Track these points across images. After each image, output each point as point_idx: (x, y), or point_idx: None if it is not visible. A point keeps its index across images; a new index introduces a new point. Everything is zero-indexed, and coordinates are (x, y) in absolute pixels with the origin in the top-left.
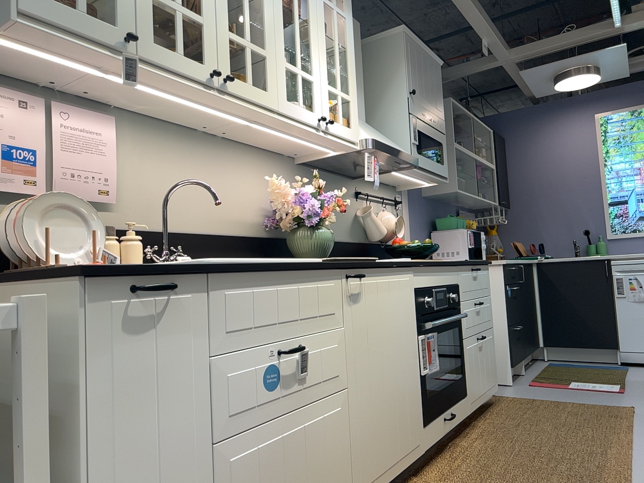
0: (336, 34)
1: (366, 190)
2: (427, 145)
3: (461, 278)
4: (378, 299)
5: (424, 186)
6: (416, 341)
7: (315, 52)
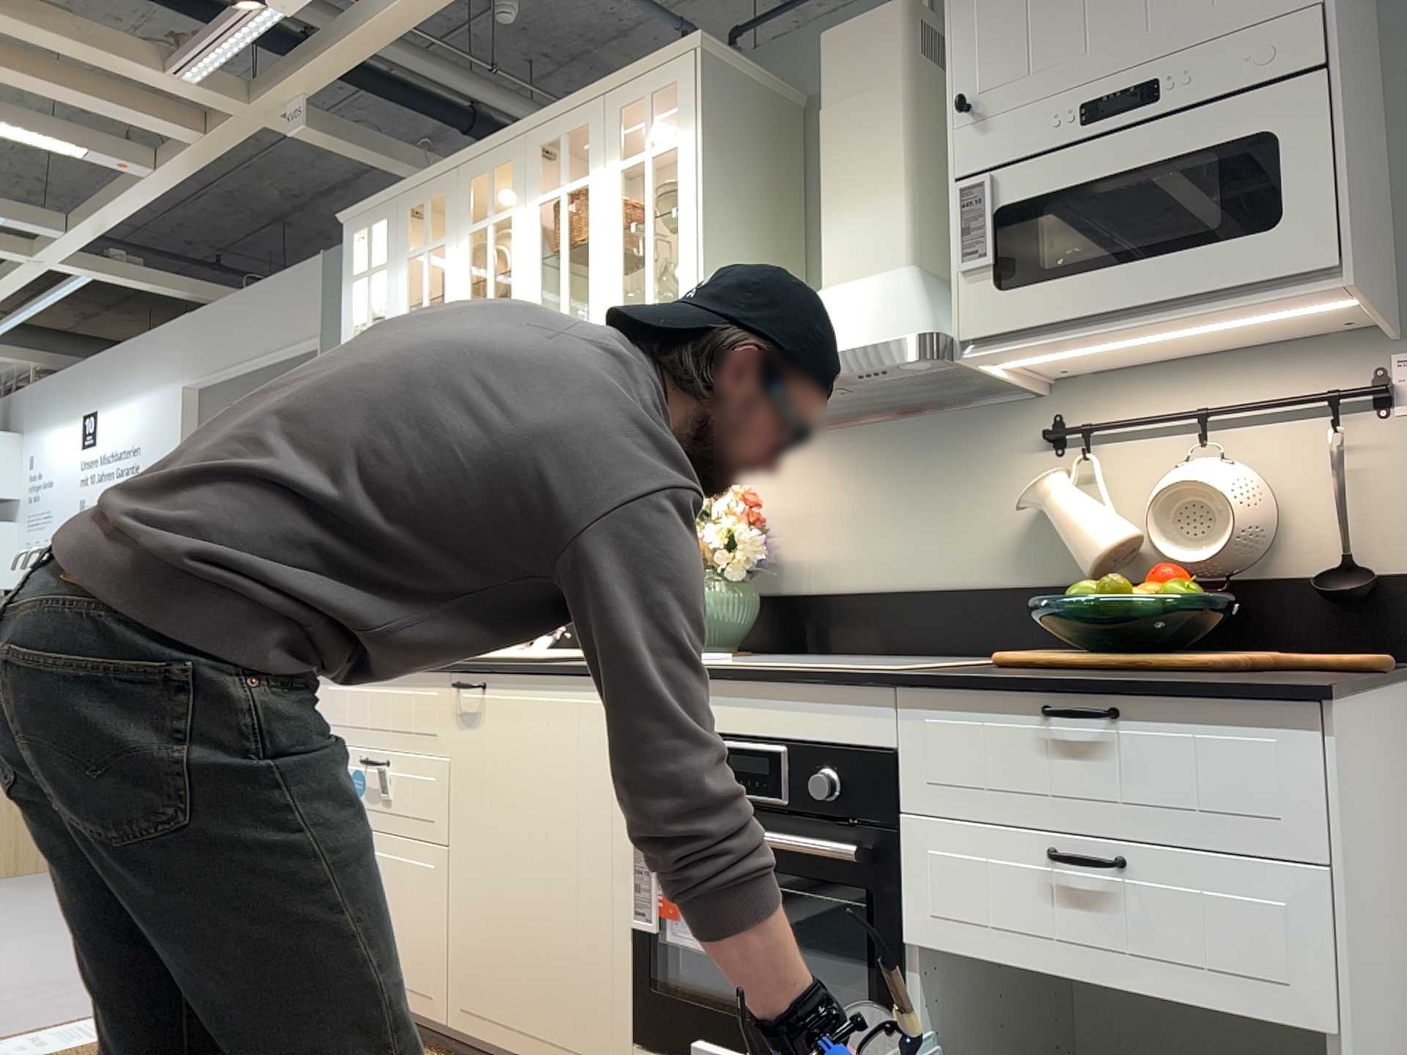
0: (647, 206)
1: (1113, 406)
2: (1129, 205)
3: (918, 732)
4: (515, 730)
5: (1366, 309)
6: (617, 842)
7: (594, 286)
